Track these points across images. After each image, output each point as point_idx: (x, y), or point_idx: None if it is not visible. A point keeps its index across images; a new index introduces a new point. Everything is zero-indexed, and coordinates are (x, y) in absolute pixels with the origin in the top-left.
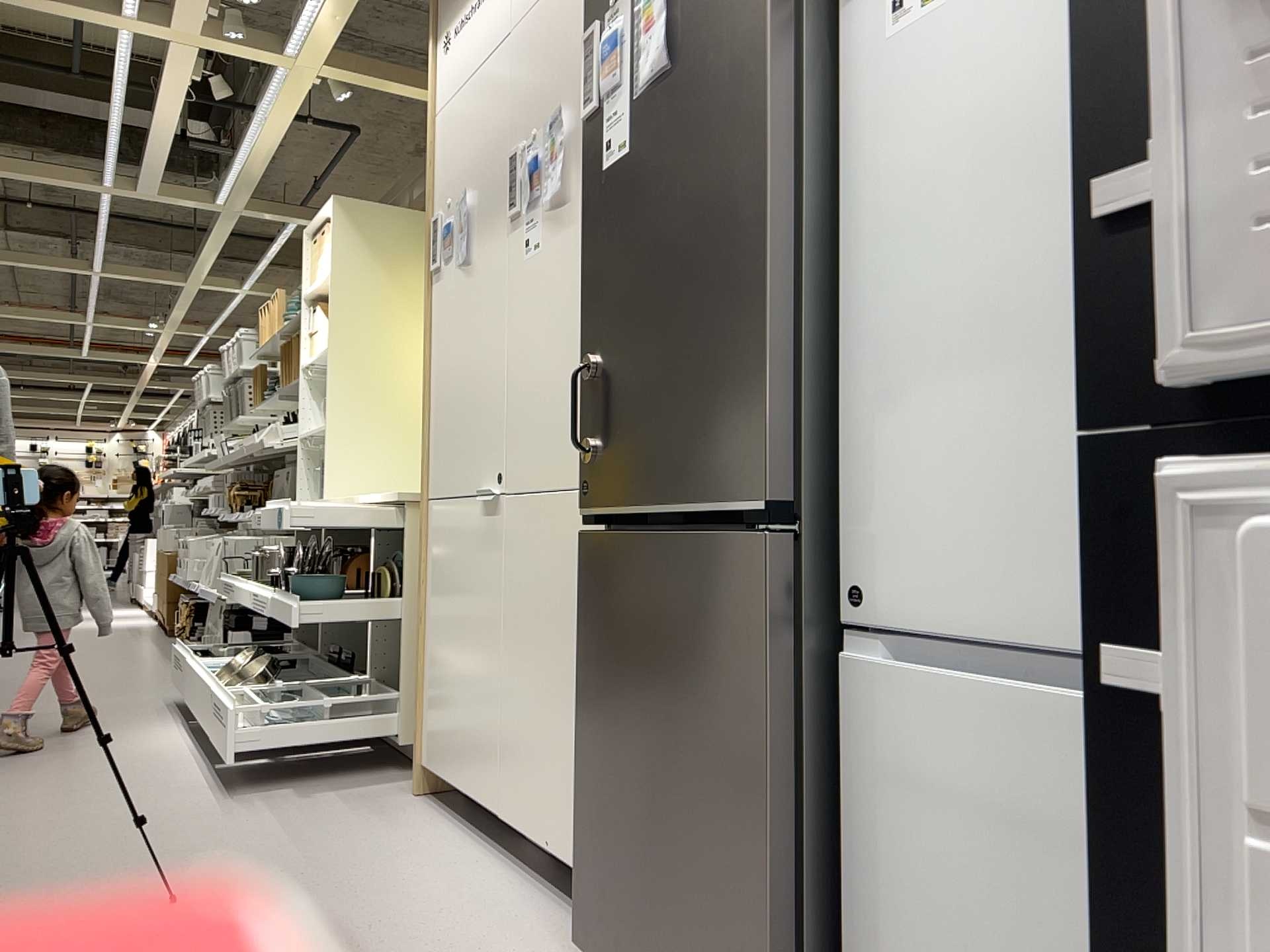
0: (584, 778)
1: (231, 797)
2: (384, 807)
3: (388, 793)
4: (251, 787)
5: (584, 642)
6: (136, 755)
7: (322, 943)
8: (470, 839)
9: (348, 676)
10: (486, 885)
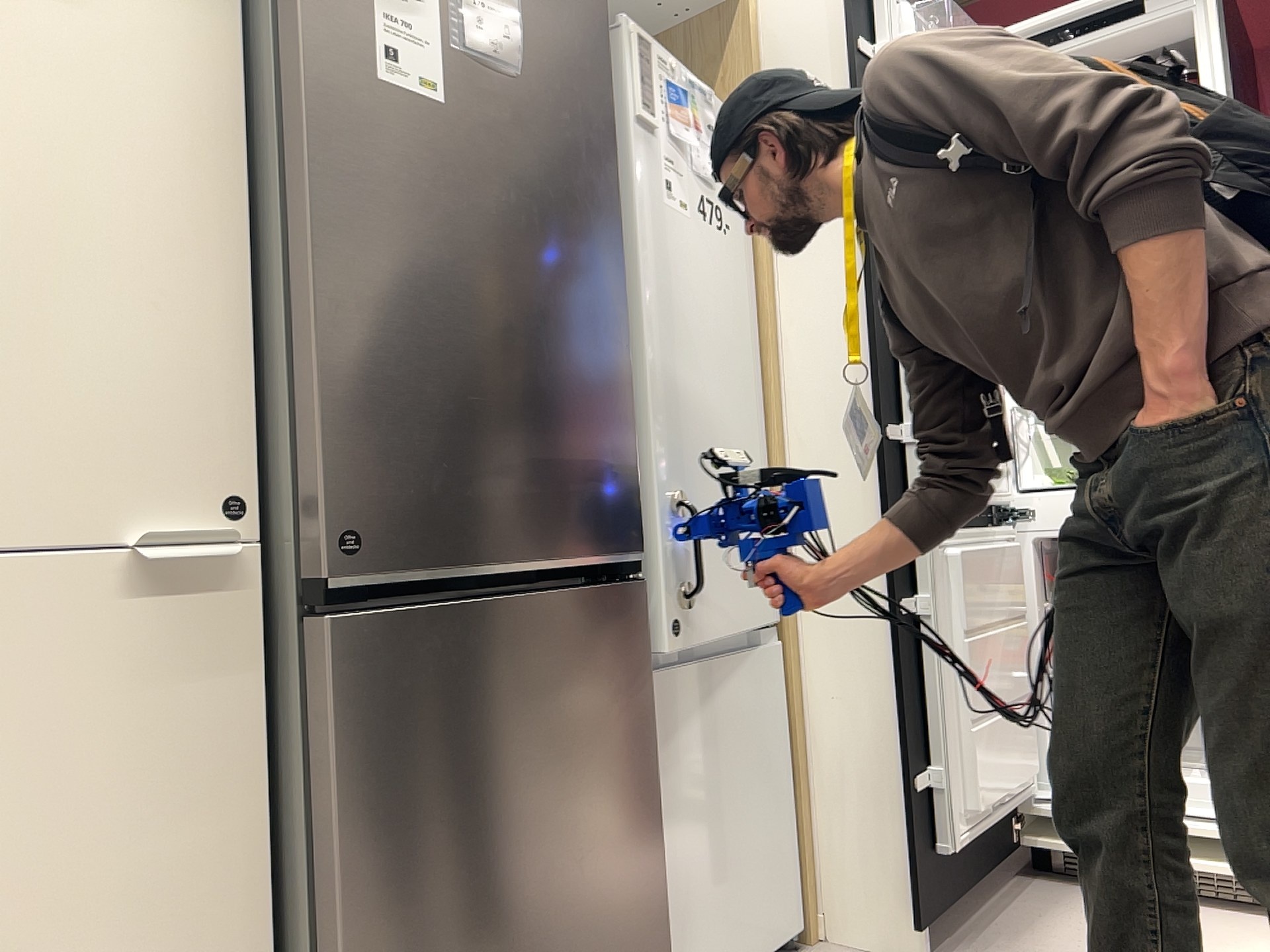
0: None
1: None
2: None
3: None
4: None
5: (354, 790)
6: None
7: None
8: None
9: None
10: None
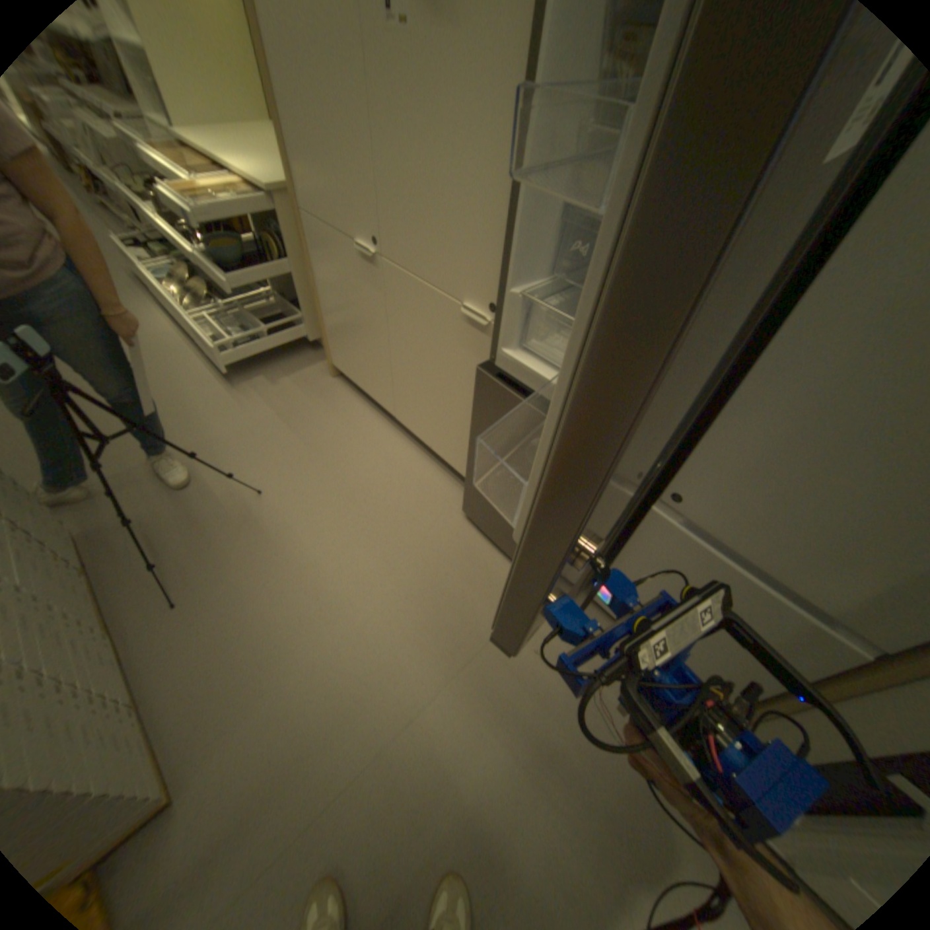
0: (472, 467)
1: (232, 388)
2: (320, 390)
3: (316, 376)
4: (238, 376)
5: (477, 419)
6: (148, 345)
7: (347, 511)
8: (377, 416)
9: (256, 286)
10: (400, 455)
